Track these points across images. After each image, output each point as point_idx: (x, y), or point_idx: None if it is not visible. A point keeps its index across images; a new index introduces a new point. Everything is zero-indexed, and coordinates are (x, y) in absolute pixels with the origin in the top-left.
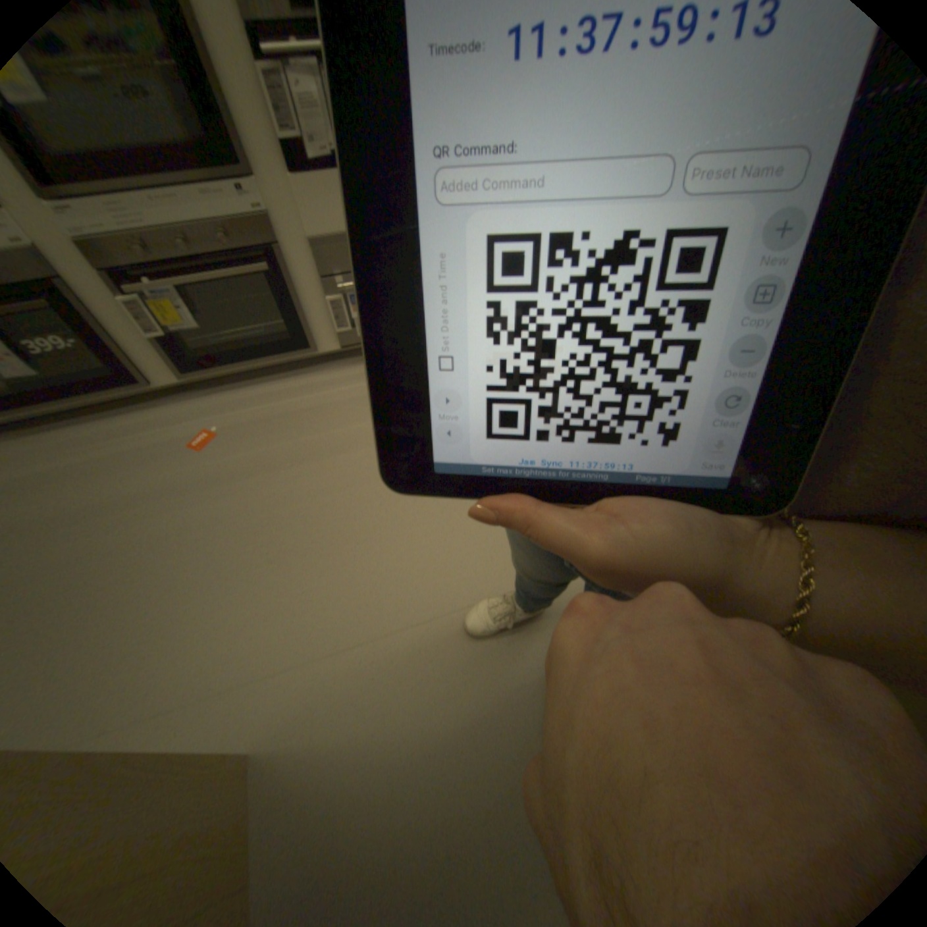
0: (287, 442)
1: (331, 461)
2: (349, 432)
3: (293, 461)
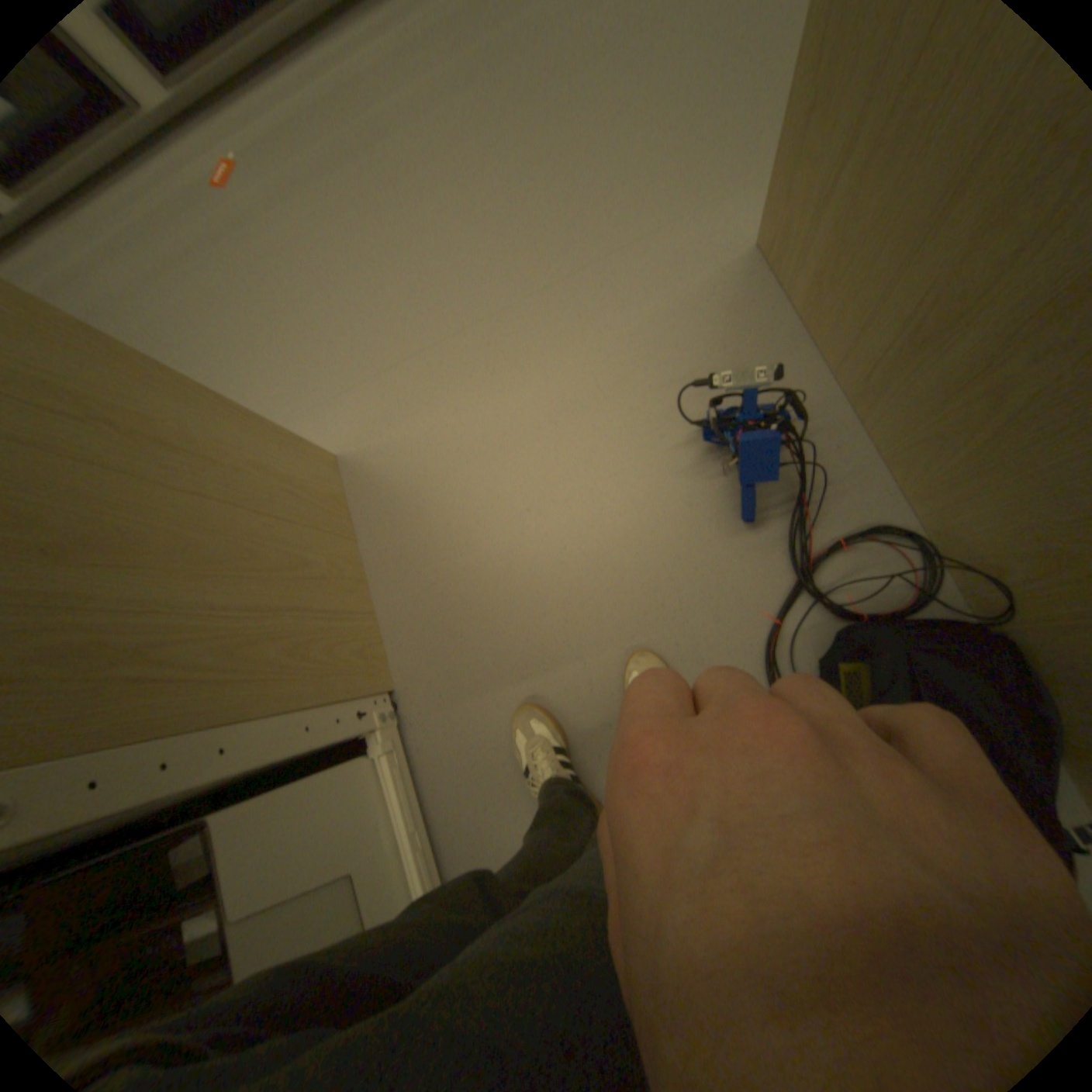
0: (313, 147)
1: (366, 155)
2: (383, 110)
3: (324, 168)
